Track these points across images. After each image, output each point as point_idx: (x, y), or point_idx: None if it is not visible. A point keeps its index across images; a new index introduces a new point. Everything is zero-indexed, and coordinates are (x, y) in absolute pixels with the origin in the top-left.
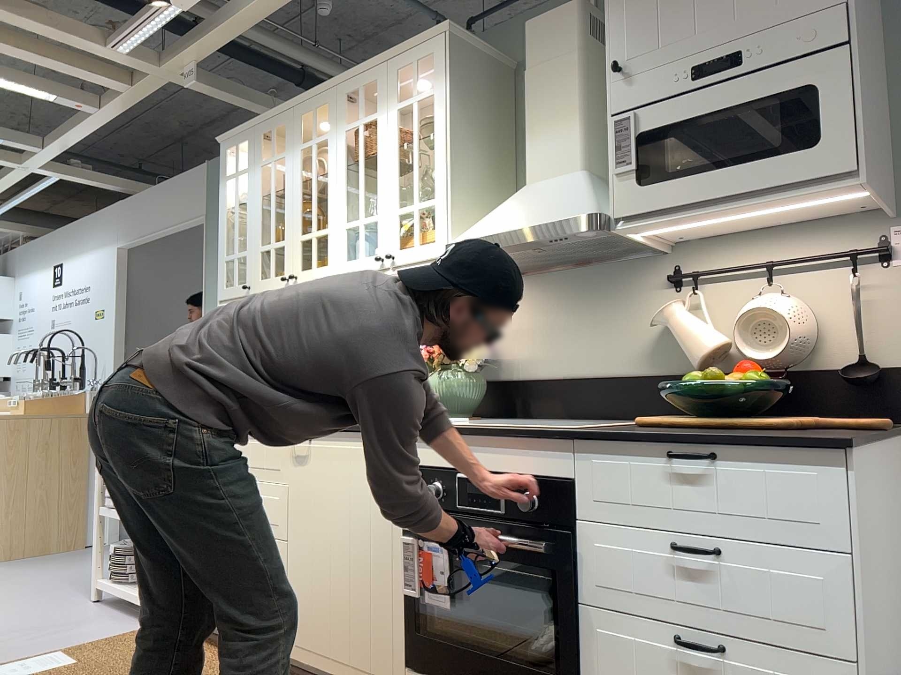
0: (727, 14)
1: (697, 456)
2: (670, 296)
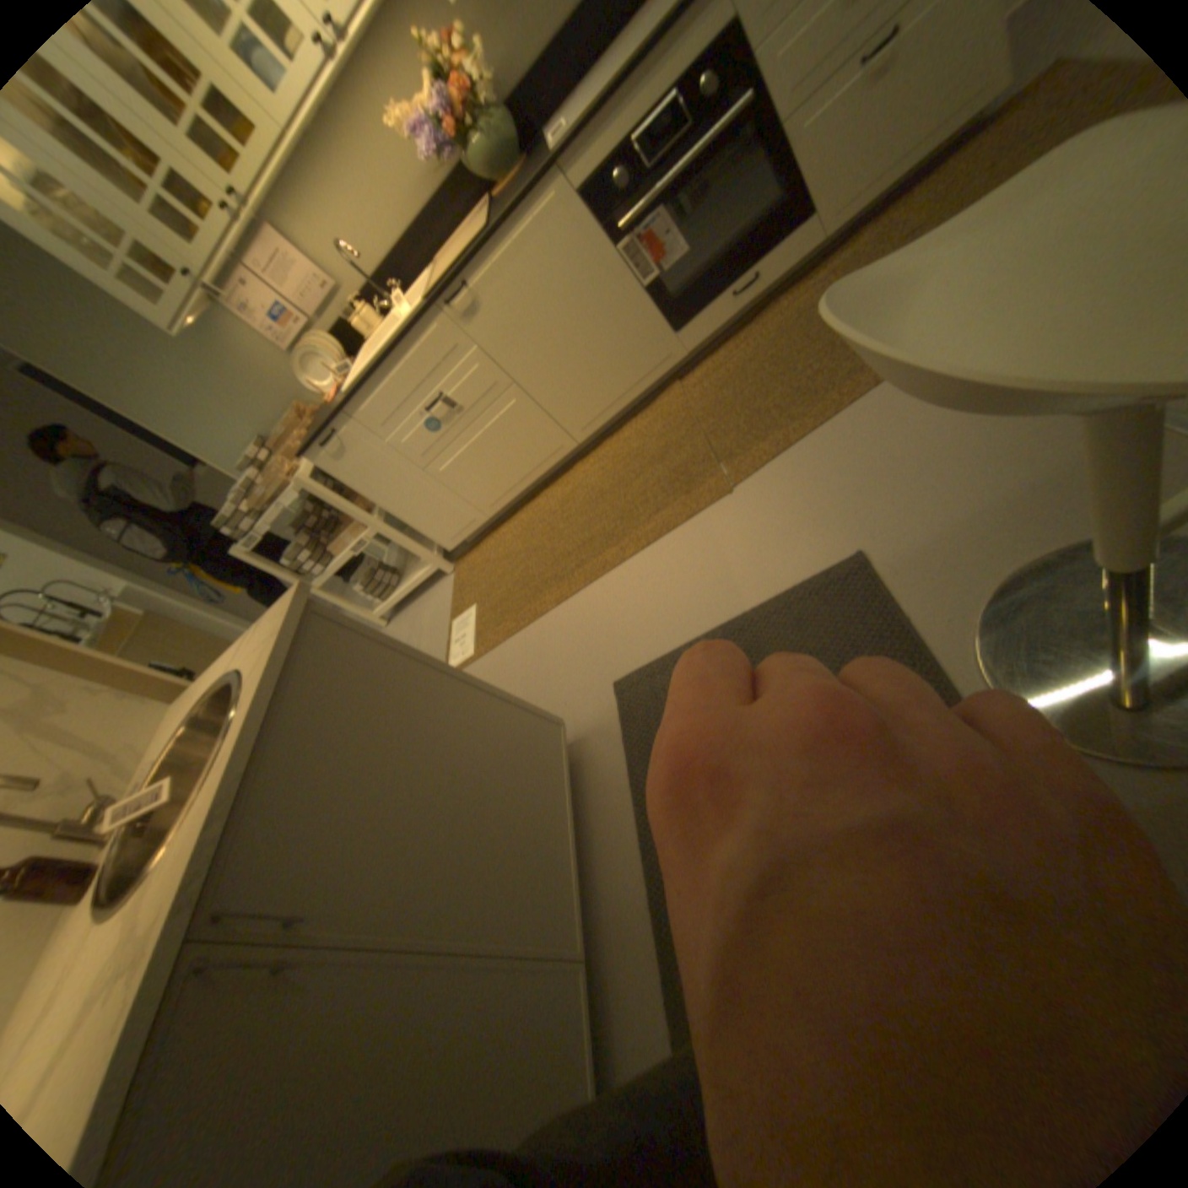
0: None
1: None
2: None
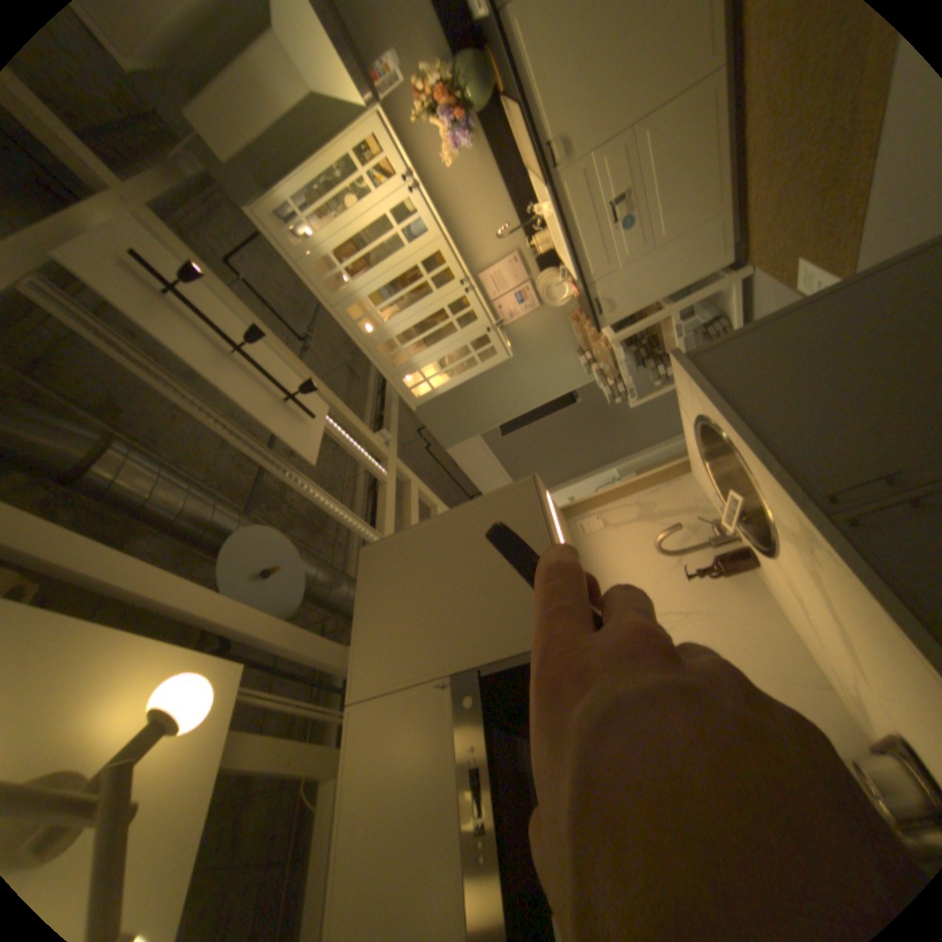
0: None
1: None
2: None
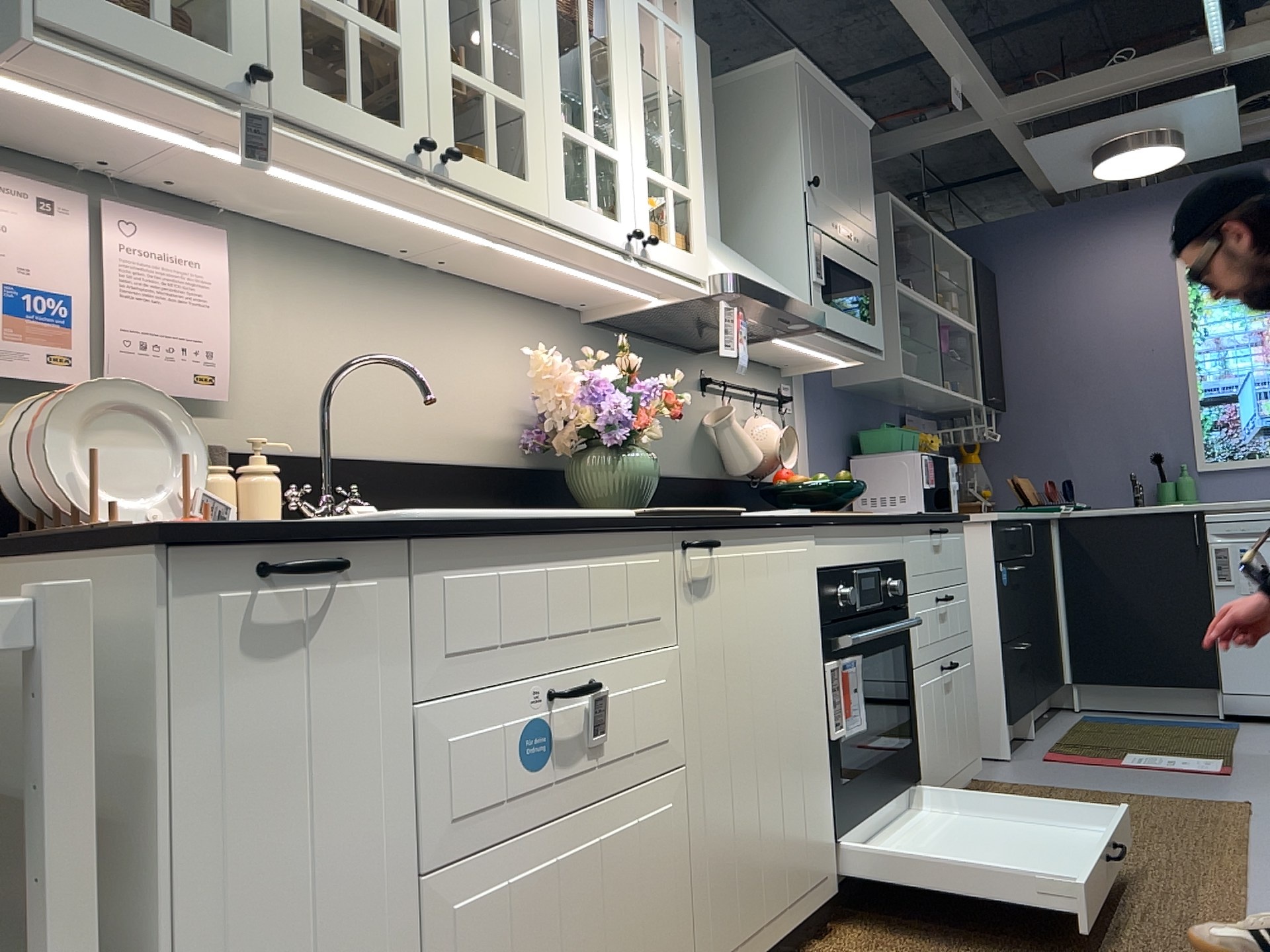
0: (849, 199)
1: (947, 530)
2: (703, 399)
